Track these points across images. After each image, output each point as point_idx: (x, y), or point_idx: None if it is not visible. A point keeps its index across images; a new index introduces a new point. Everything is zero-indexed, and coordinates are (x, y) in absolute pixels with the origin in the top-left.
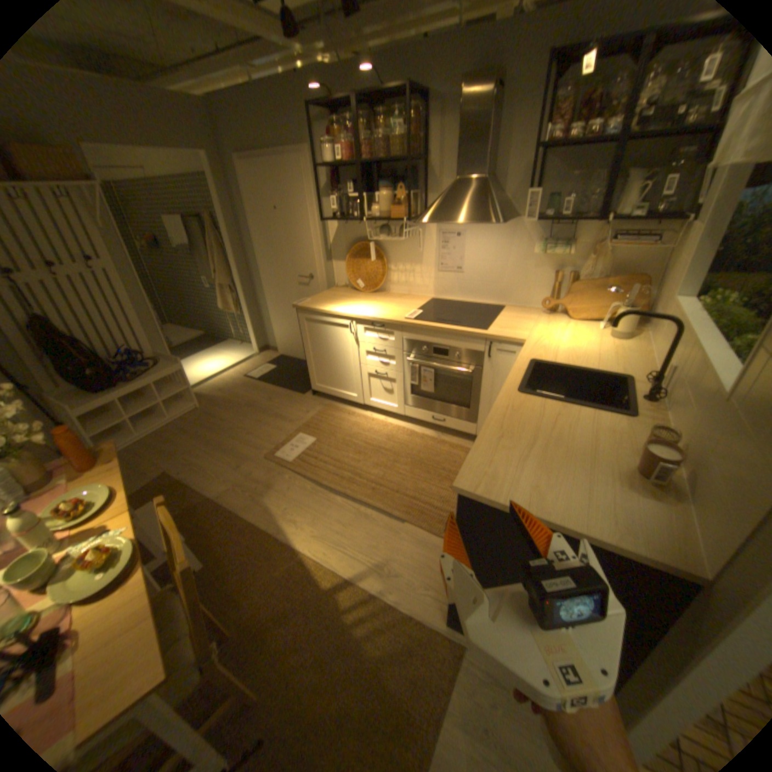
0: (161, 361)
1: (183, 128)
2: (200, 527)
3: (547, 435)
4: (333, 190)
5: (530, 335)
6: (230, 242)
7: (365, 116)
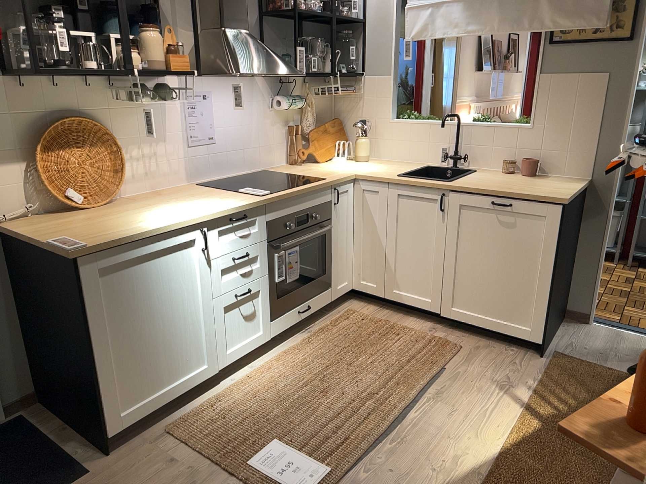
0: None
1: None
2: None
3: (502, 182)
4: None
5: (346, 172)
6: None
7: None
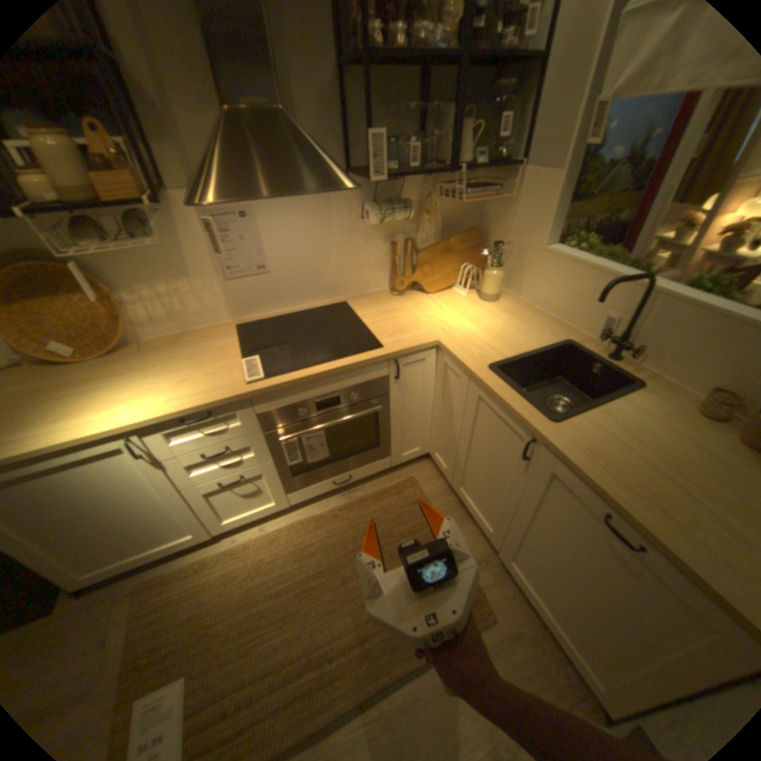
0: None
1: None
2: None
3: (662, 463)
4: None
5: (430, 331)
6: None
7: None
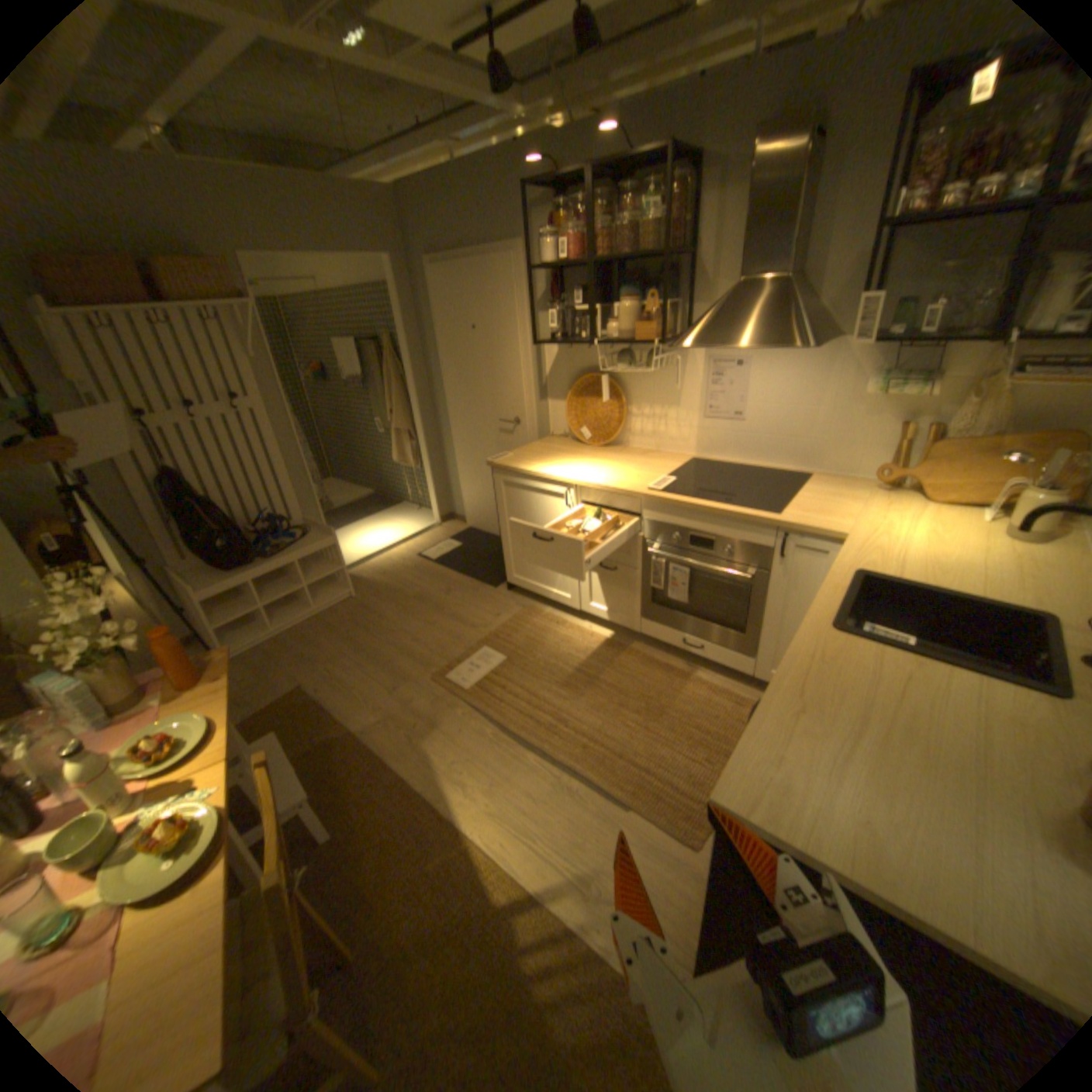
0: (312, 531)
1: (366, 225)
2: (335, 774)
3: (890, 717)
4: (555, 300)
5: (857, 526)
6: (414, 373)
7: (606, 195)
